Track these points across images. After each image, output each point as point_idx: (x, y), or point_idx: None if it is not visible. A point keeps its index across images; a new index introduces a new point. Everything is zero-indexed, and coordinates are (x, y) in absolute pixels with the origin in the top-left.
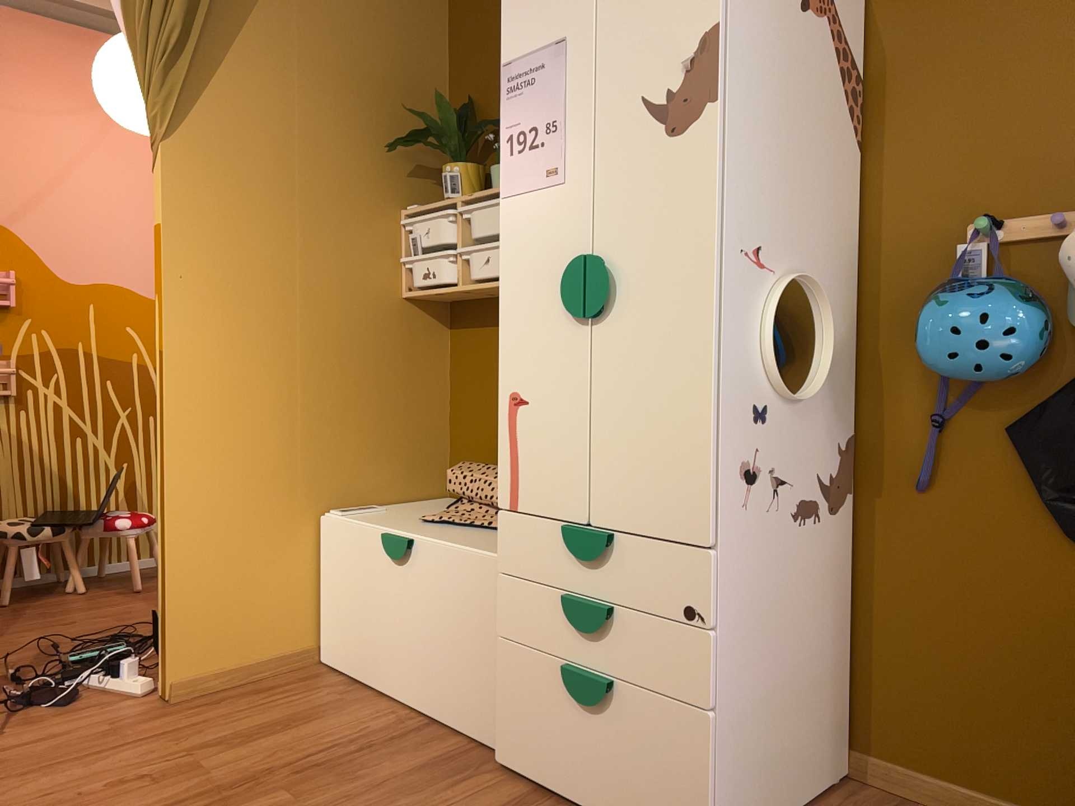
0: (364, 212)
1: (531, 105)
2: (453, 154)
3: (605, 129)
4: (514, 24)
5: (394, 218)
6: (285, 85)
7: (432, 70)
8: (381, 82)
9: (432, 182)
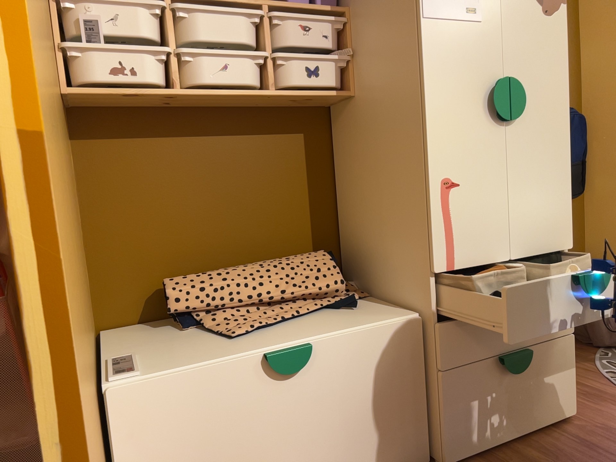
0: None
1: None
2: None
3: None
4: None
5: None
6: None
7: None
8: None
9: None
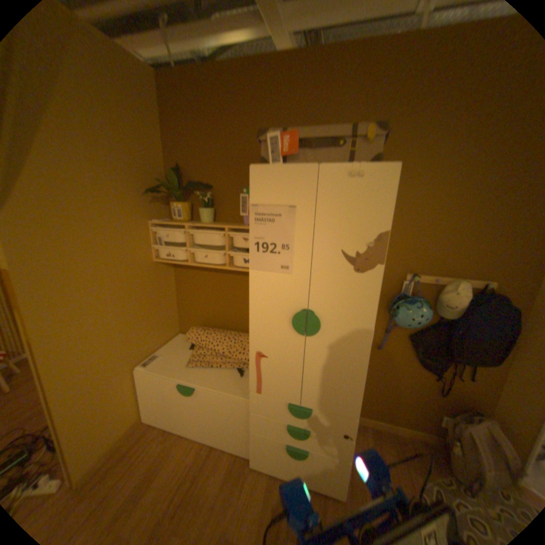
0: (132, 227)
1: (272, 232)
2: (176, 197)
3: (318, 257)
4: (259, 185)
5: (147, 226)
6: (76, 163)
7: (154, 145)
8: (131, 155)
9: (160, 203)
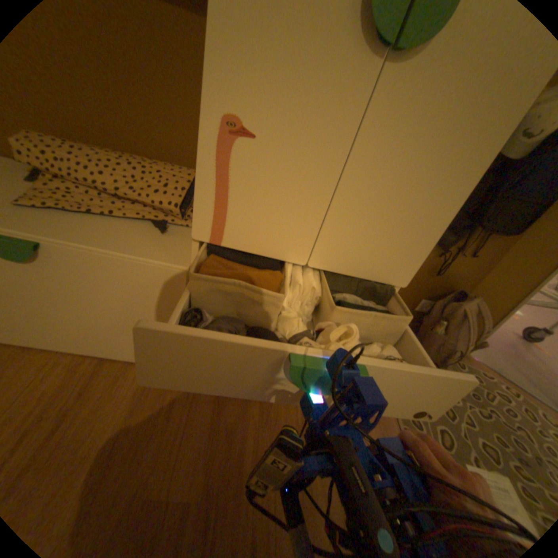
0: None
1: None
2: None
3: None
4: None
5: None
6: None
7: None
8: None
9: None
